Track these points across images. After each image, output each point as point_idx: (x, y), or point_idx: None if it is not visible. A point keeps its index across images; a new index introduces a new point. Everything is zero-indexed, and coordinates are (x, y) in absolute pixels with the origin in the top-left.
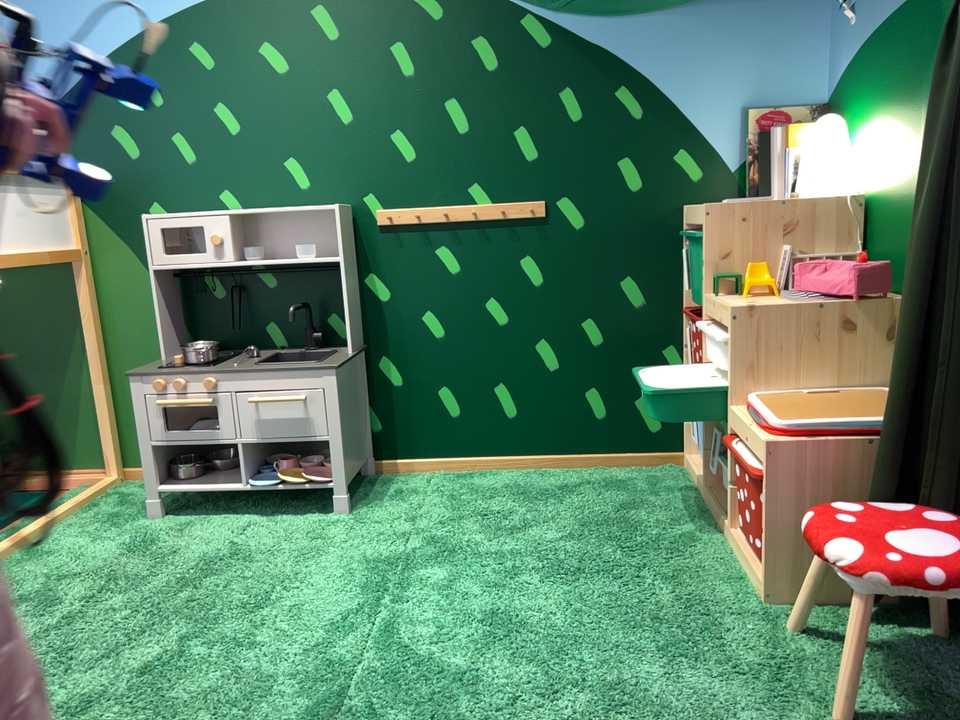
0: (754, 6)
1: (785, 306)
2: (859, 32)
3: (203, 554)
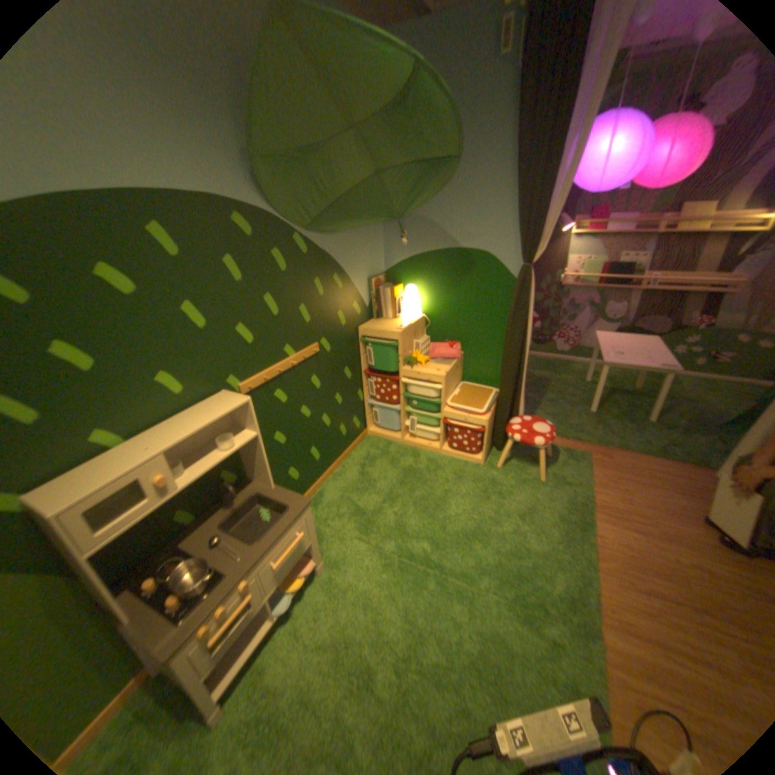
0: (367, 230)
1: (449, 369)
2: (411, 250)
3: (316, 672)
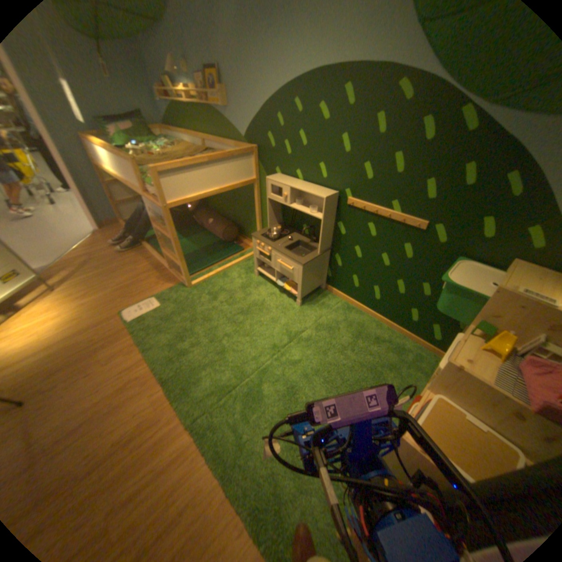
0: None
1: (482, 383)
2: None
3: (255, 300)
